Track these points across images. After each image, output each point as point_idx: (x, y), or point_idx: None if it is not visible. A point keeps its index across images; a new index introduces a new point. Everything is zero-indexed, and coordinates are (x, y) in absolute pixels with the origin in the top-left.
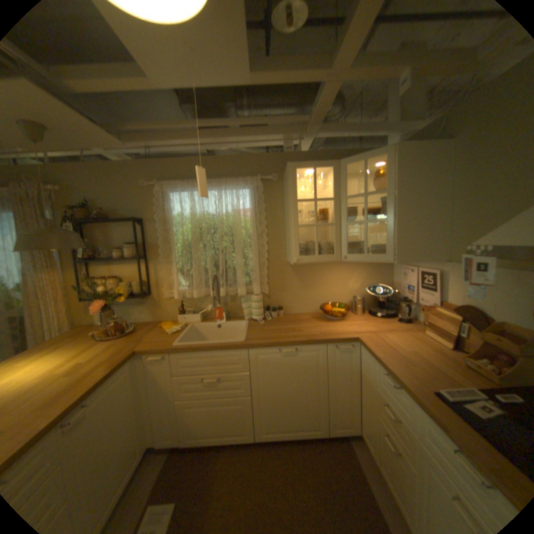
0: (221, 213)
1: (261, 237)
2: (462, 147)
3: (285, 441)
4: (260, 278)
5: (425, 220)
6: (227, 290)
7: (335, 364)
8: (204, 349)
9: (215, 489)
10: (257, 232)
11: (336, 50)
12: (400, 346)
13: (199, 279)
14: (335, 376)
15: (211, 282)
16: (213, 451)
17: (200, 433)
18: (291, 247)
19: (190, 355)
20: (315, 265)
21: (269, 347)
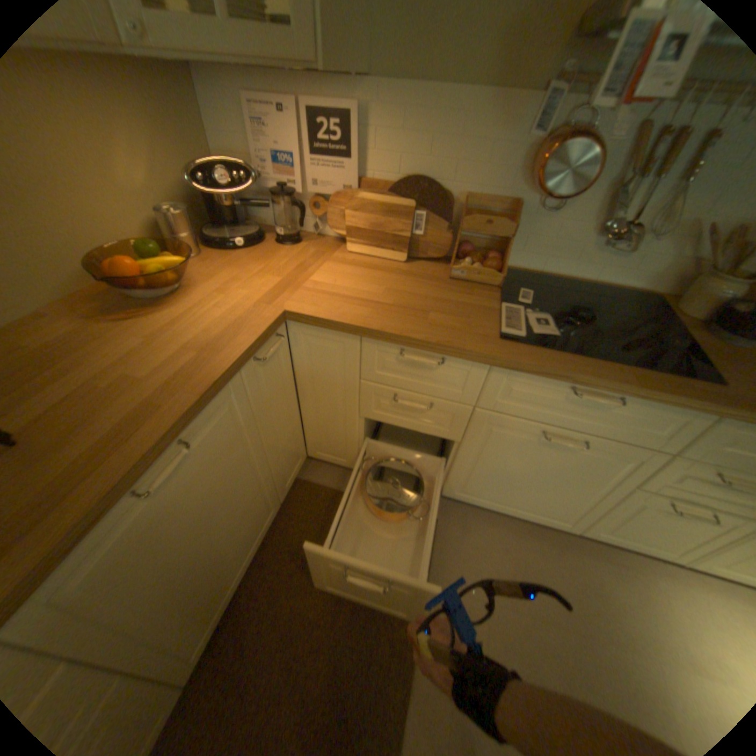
0: None
1: None
2: None
3: (231, 597)
4: None
5: None
6: None
7: (261, 395)
8: None
9: None
10: None
11: None
12: (359, 288)
13: None
14: (266, 416)
15: None
16: None
17: None
18: None
19: None
20: None
21: (90, 530)
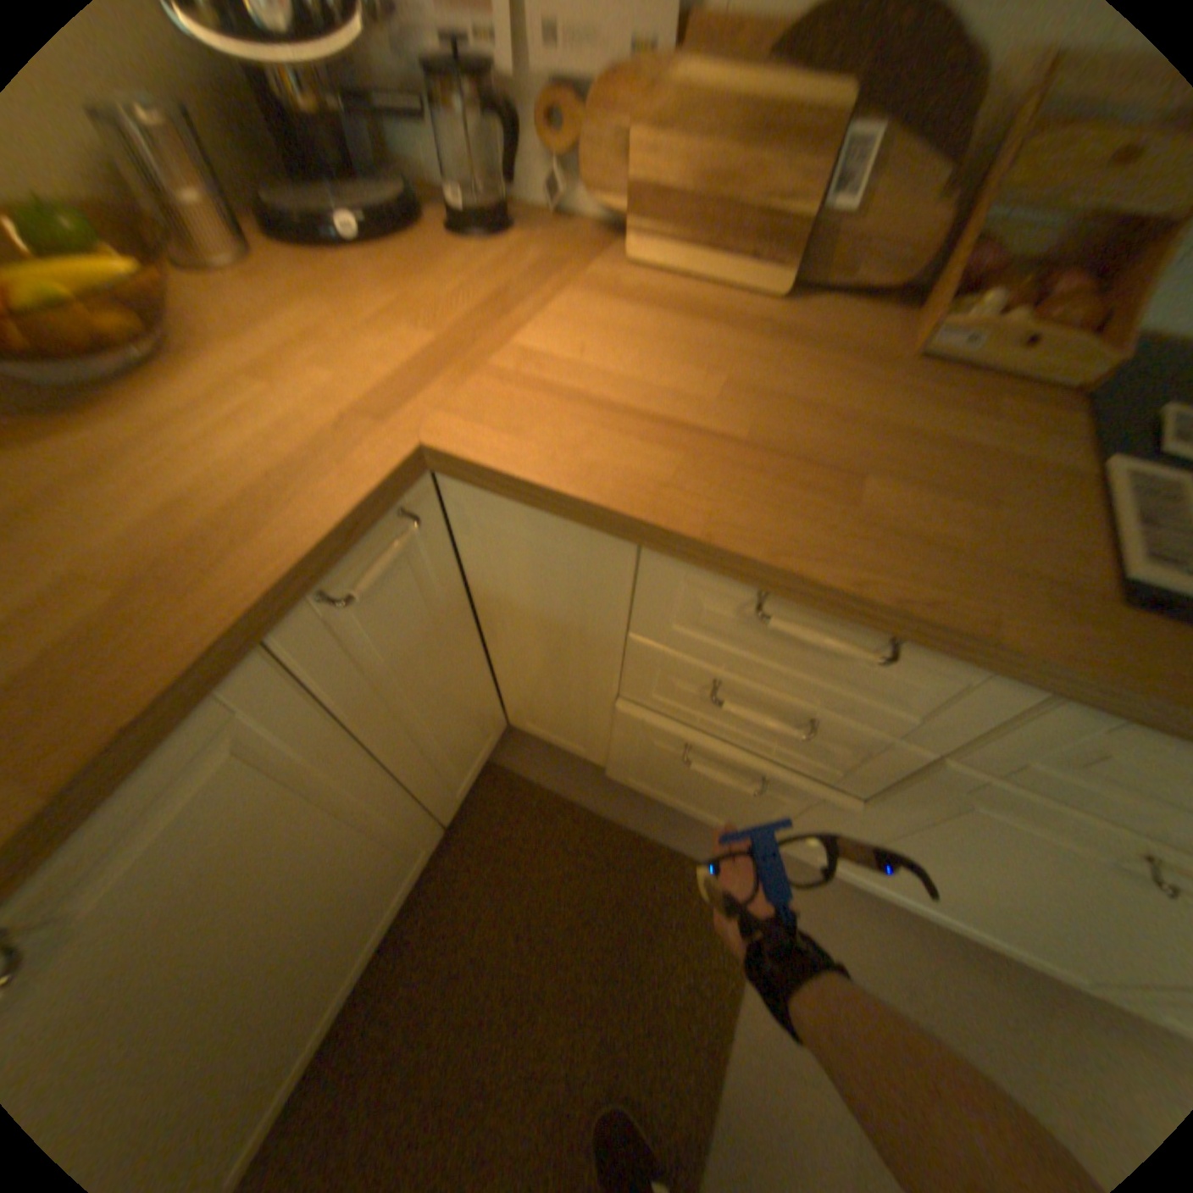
0: None
1: None
2: None
3: (327, 1026)
4: None
5: None
6: None
7: (360, 667)
8: None
9: None
10: None
11: None
12: (651, 374)
13: None
14: (386, 702)
15: None
16: None
17: None
18: None
19: None
20: None
21: None
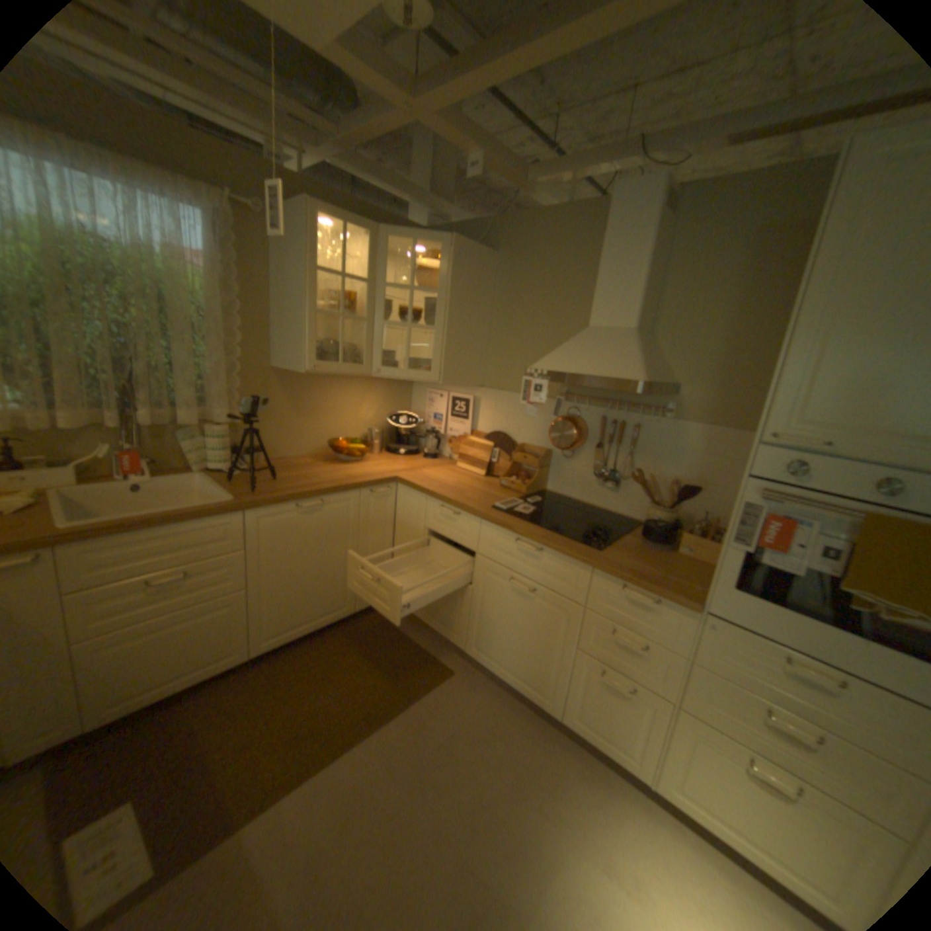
0: (134, 243)
1: (224, 316)
2: (502, 264)
3: (297, 638)
4: (220, 395)
5: (467, 337)
6: (144, 415)
7: (367, 514)
8: (153, 522)
9: (203, 743)
10: (216, 304)
11: (426, 81)
12: (442, 479)
13: (70, 385)
14: (366, 530)
15: (105, 395)
16: (164, 708)
17: (138, 684)
18: (300, 345)
19: (115, 540)
20: (316, 379)
21: (281, 503)
